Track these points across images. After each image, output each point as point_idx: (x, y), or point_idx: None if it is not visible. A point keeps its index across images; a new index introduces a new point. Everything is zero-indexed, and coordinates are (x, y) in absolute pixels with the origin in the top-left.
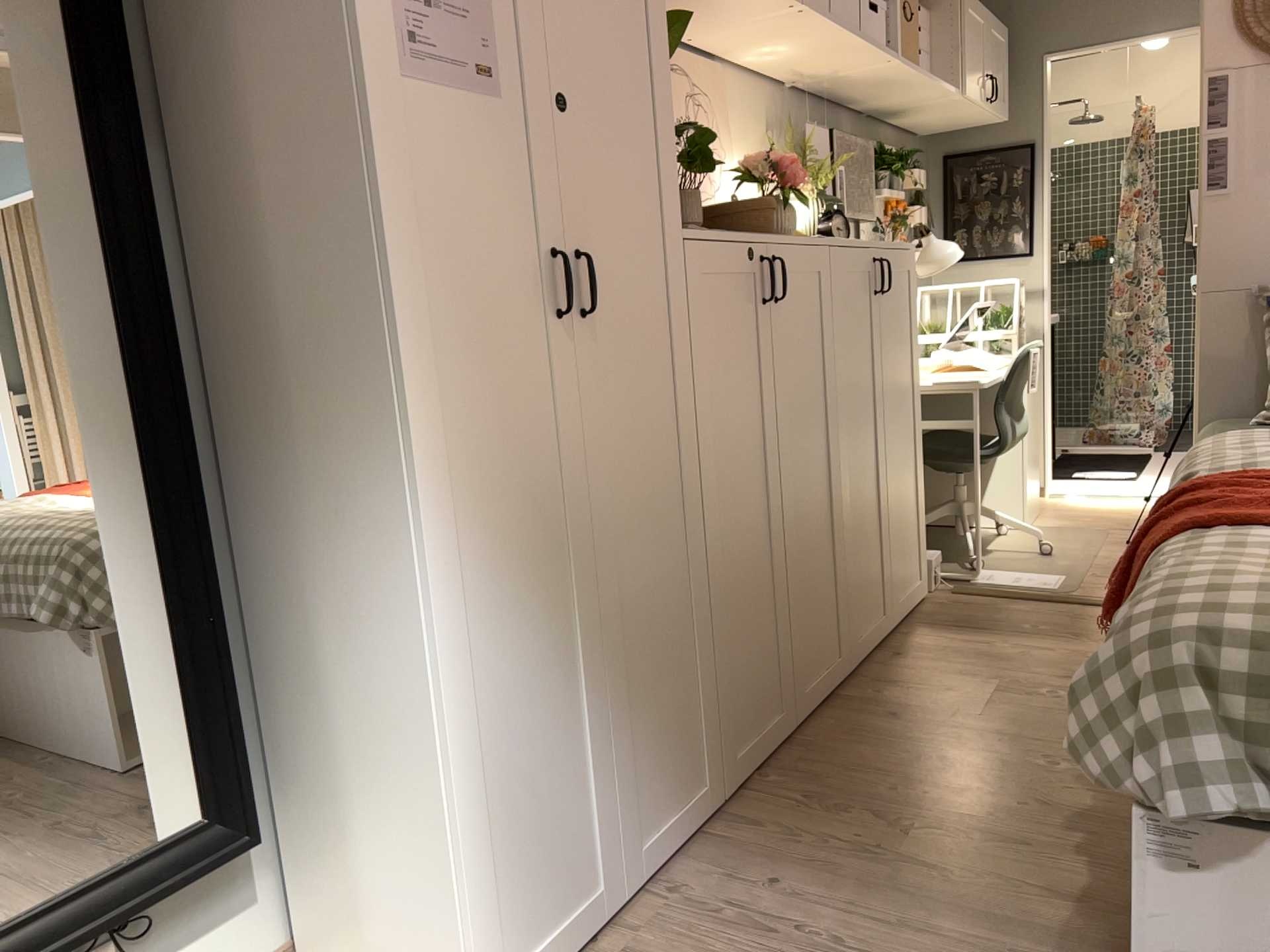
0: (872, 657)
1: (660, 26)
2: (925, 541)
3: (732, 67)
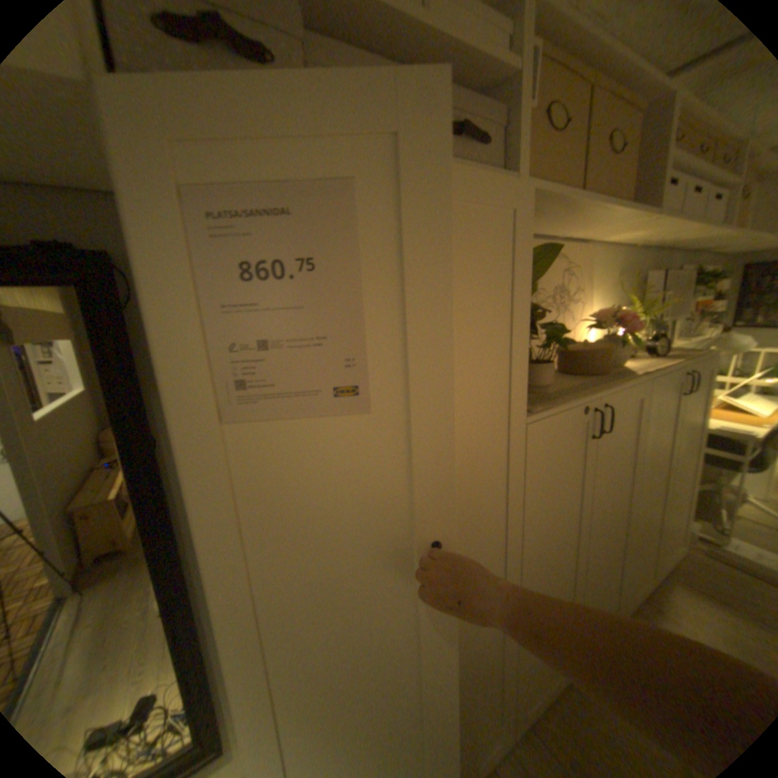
0: (639, 609)
1: (527, 275)
2: (690, 526)
3: (600, 243)
